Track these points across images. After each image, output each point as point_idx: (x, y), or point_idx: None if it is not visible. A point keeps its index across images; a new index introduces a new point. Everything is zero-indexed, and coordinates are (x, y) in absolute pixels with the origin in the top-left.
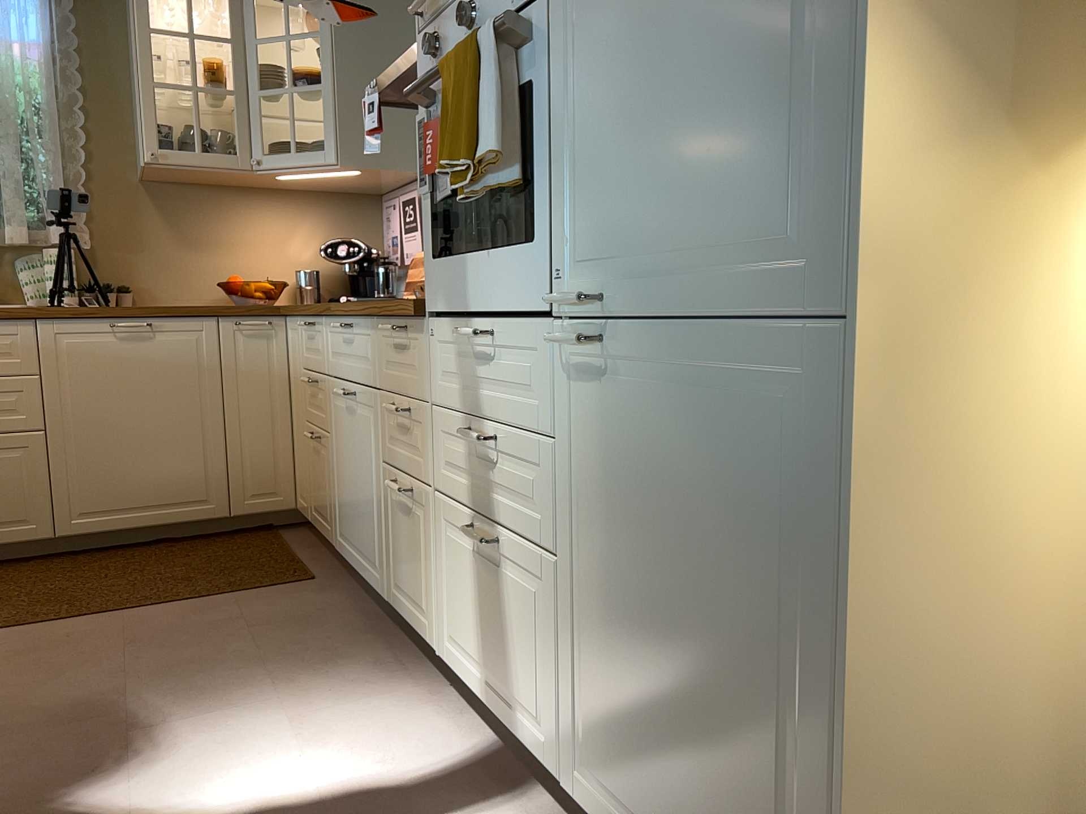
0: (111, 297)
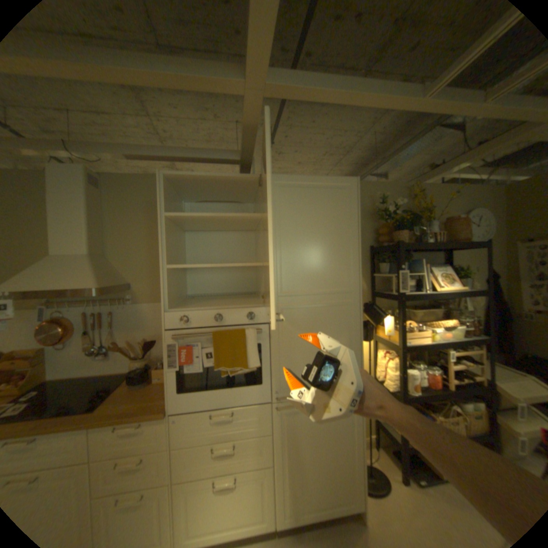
0: None
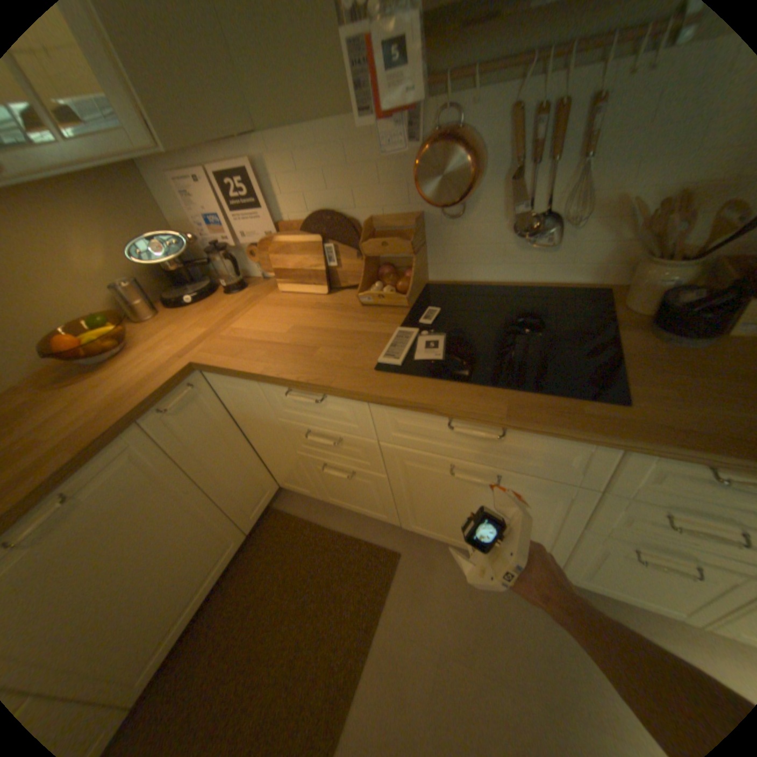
0: None
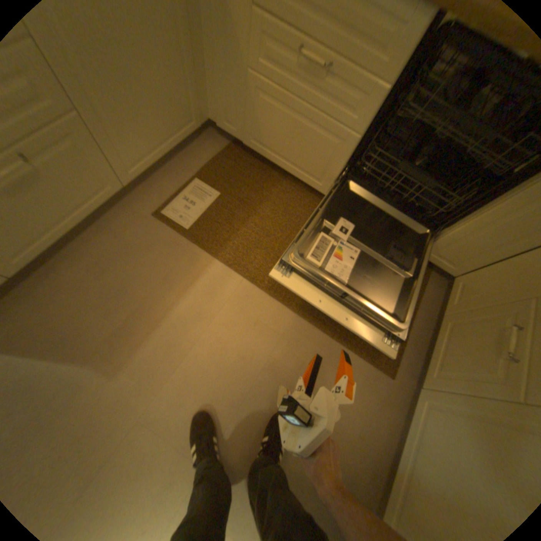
0: None
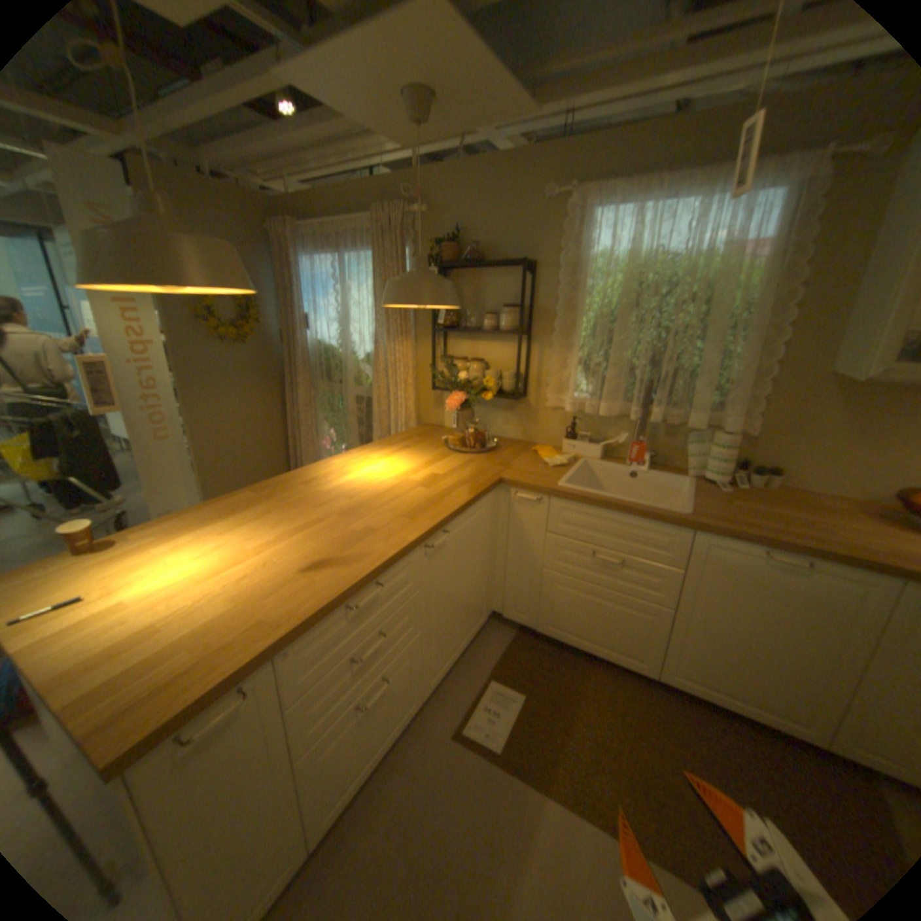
0: (763, 480)
